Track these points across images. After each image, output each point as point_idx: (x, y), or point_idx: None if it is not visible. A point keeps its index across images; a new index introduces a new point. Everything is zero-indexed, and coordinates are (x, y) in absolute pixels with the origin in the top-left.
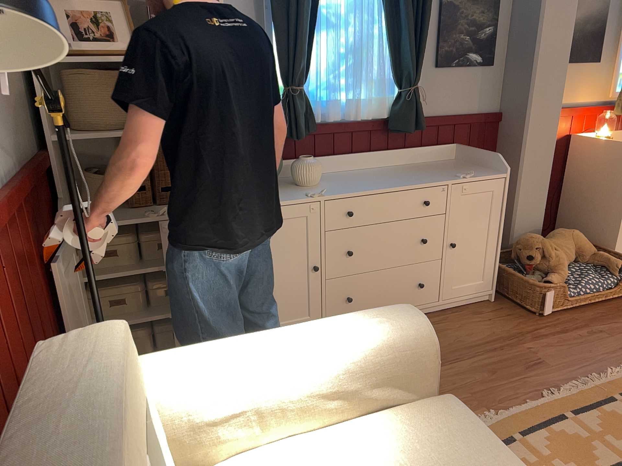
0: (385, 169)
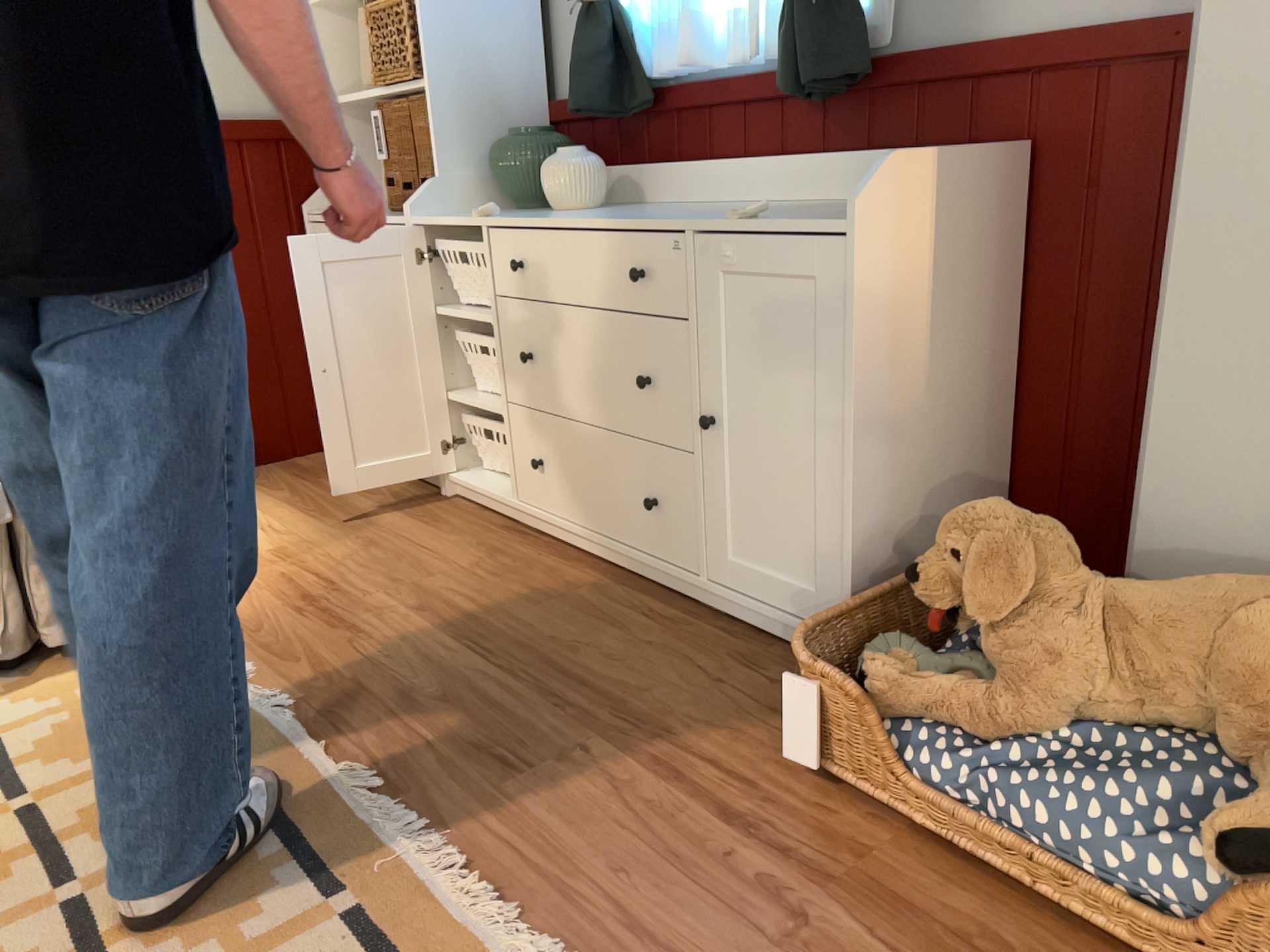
0: (770, 205)
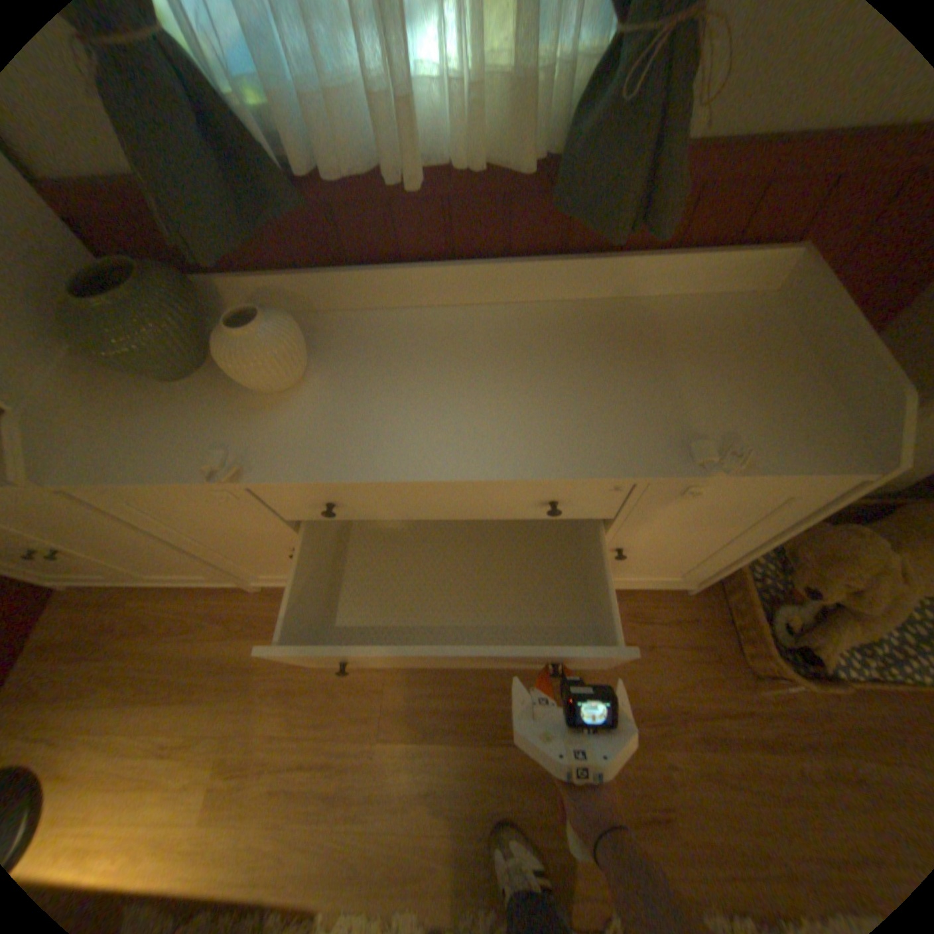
0: (535, 316)
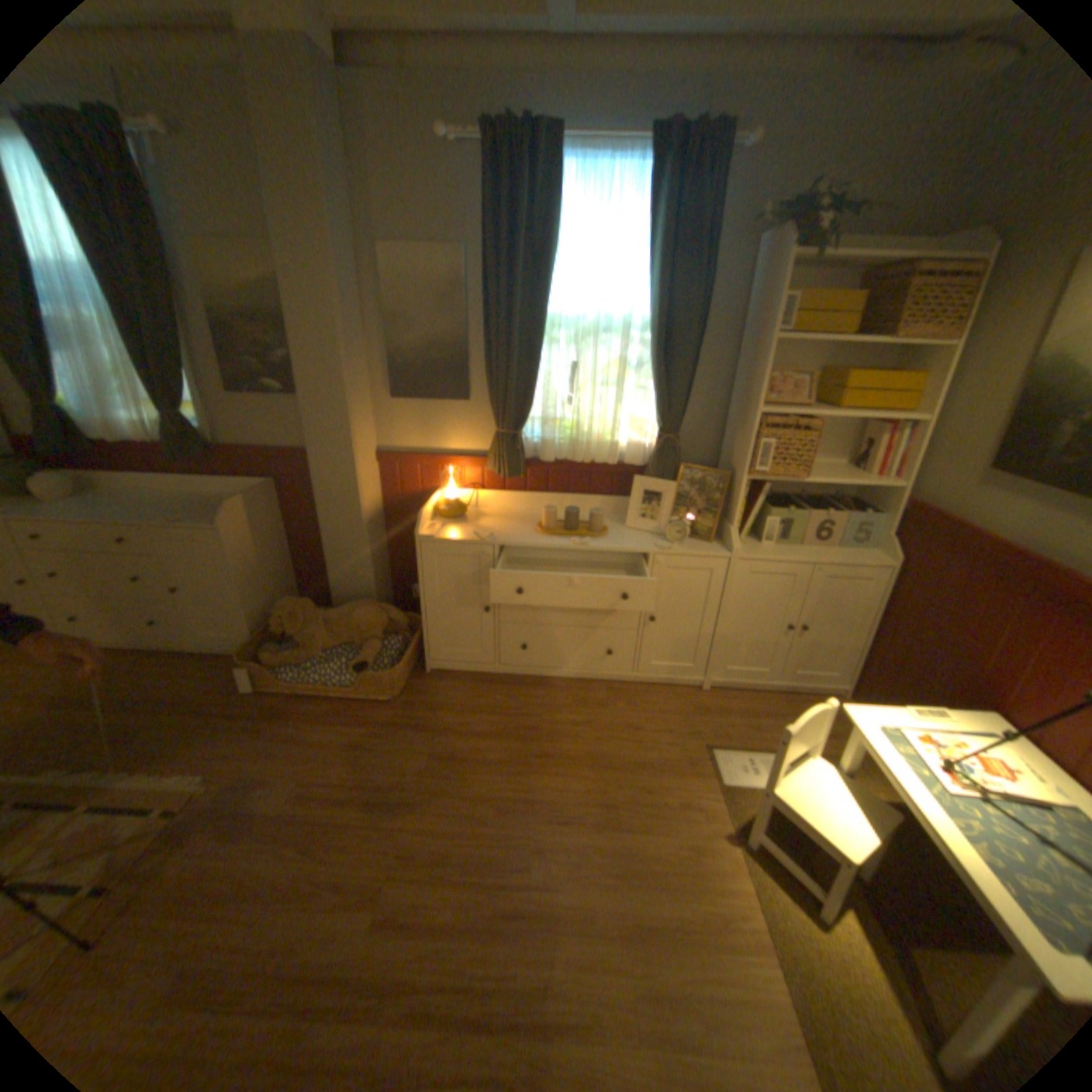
0: (173, 496)
